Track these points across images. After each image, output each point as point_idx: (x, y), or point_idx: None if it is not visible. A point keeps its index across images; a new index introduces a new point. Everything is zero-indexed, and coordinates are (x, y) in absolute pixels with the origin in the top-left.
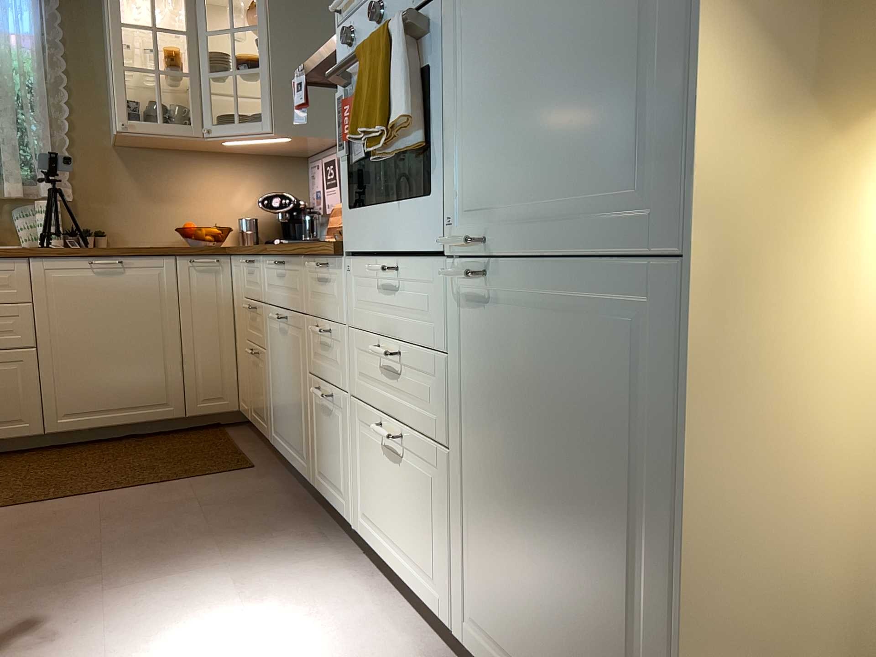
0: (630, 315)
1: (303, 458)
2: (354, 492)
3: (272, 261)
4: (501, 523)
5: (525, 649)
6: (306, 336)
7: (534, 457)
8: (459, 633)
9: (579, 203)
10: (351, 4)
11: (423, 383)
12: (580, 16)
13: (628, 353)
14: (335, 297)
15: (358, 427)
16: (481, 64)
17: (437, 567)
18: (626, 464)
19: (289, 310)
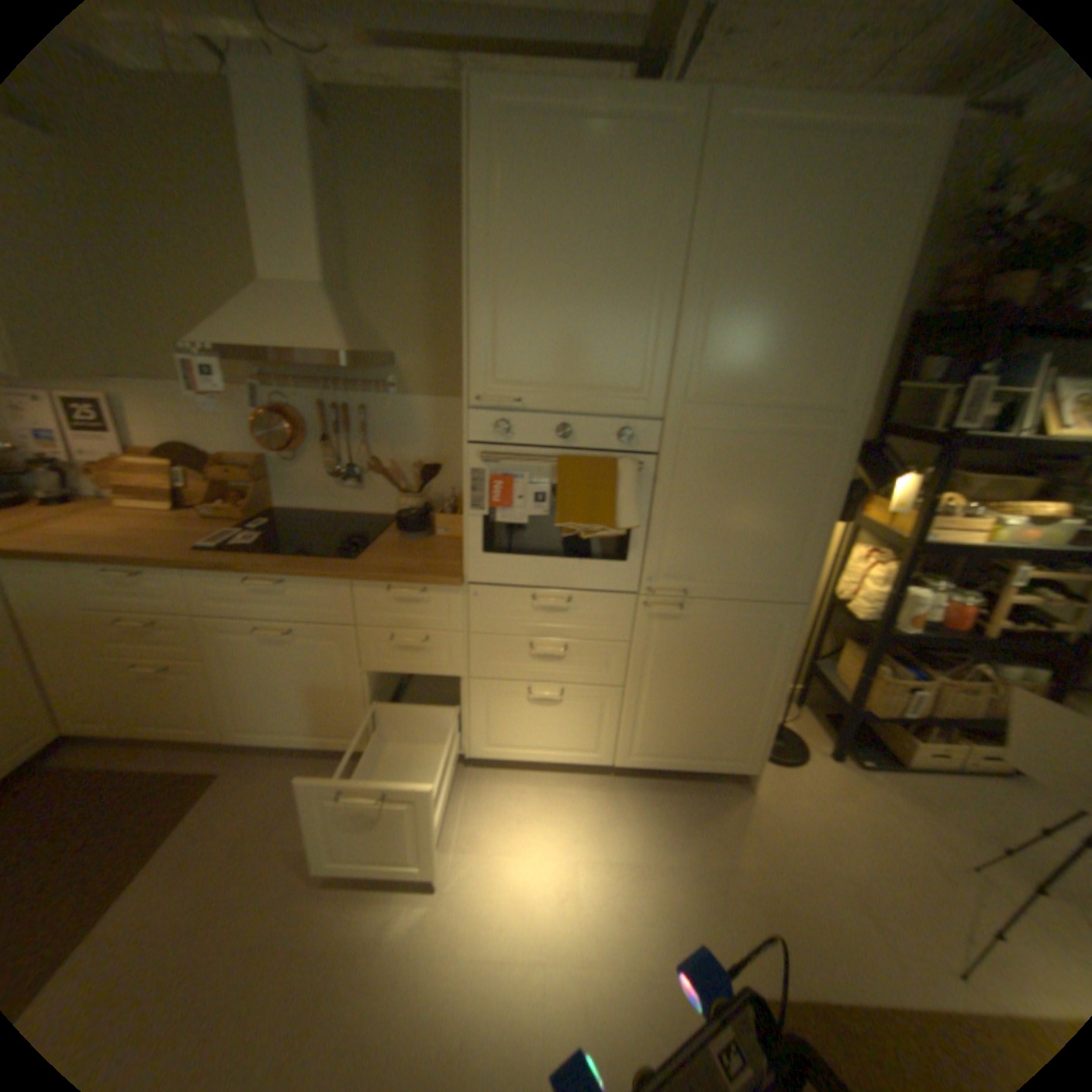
0: (770, 620)
1: (343, 735)
2: (471, 733)
3: (262, 582)
4: (667, 705)
5: (678, 746)
6: (358, 642)
7: (700, 675)
8: (617, 761)
9: (750, 580)
10: (500, 401)
11: (592, 656)
12: (767, 511)
13: (767, 632)
14: (440, 612)
15: (482, 693)
16: (688, 506)
17: (596, 741)
18: (758, 667)
19: (296, 622)
